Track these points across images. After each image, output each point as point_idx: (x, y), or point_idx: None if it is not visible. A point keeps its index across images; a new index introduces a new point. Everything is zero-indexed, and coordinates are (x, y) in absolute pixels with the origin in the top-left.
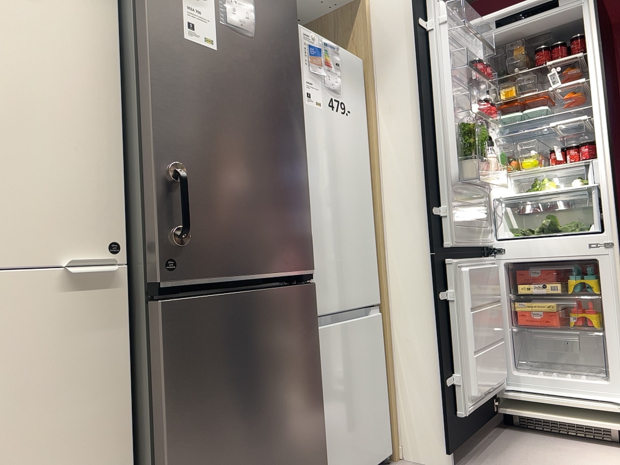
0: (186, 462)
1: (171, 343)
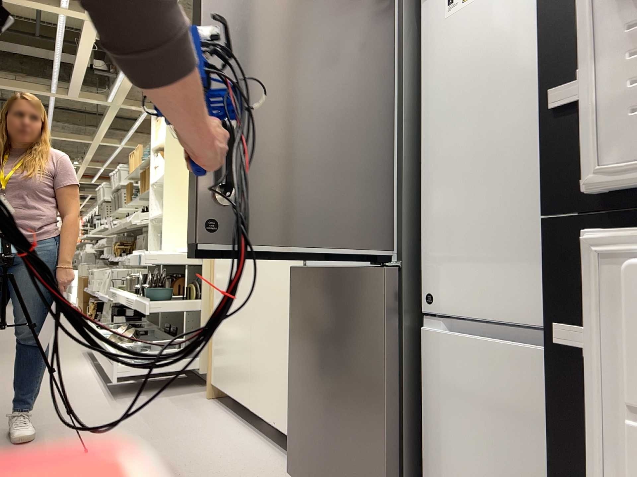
0: (295, 374)
1: (293, 294)
